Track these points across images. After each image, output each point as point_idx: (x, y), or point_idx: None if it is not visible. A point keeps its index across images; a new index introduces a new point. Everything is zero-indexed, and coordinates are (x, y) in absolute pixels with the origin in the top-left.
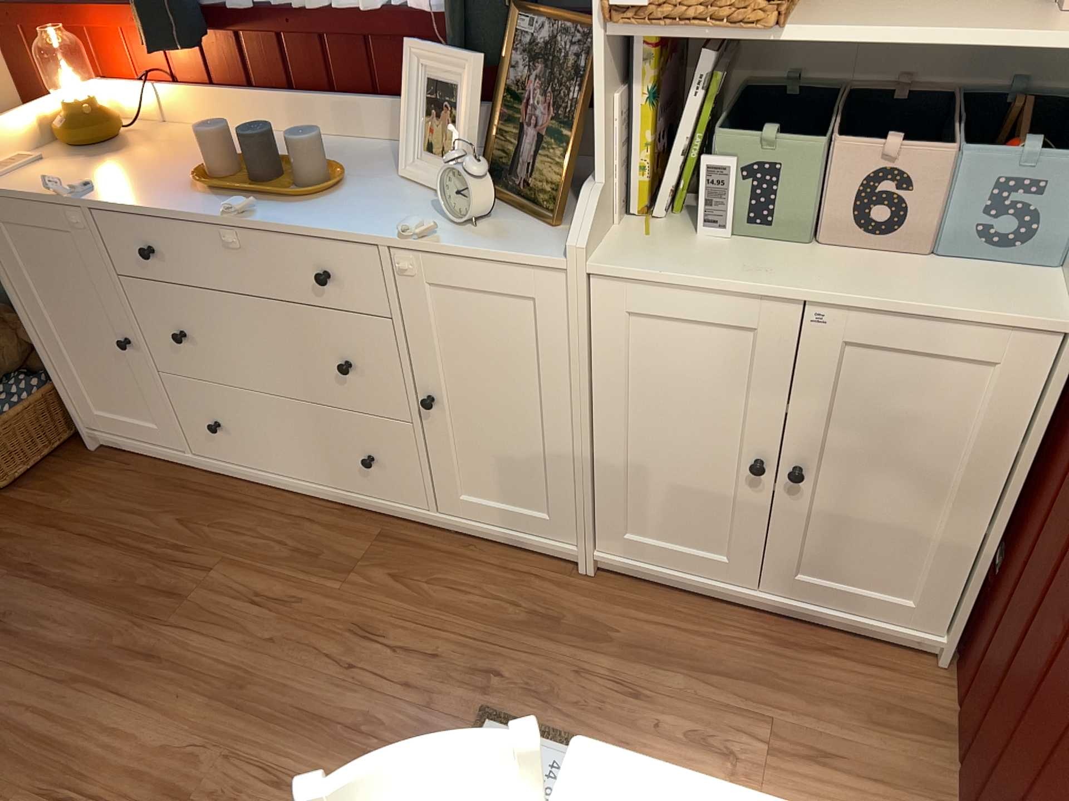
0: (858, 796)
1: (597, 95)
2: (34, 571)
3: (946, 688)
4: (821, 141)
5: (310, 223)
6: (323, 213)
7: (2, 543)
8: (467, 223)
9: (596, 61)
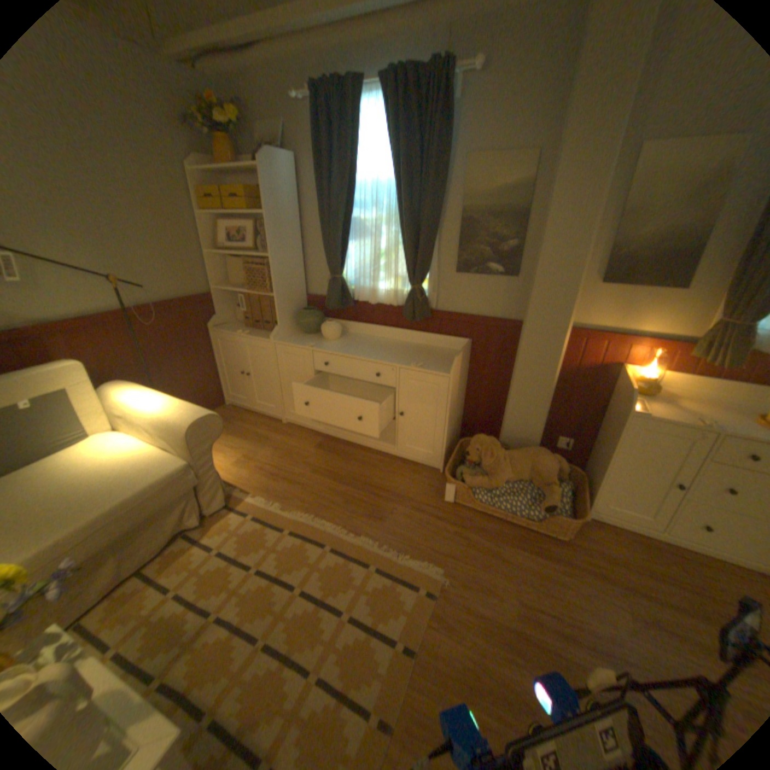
0: None
1: None
2: (633, 596)
3: None
4: None
5: None
6: None
7: (595, 574)
8: None
9: None
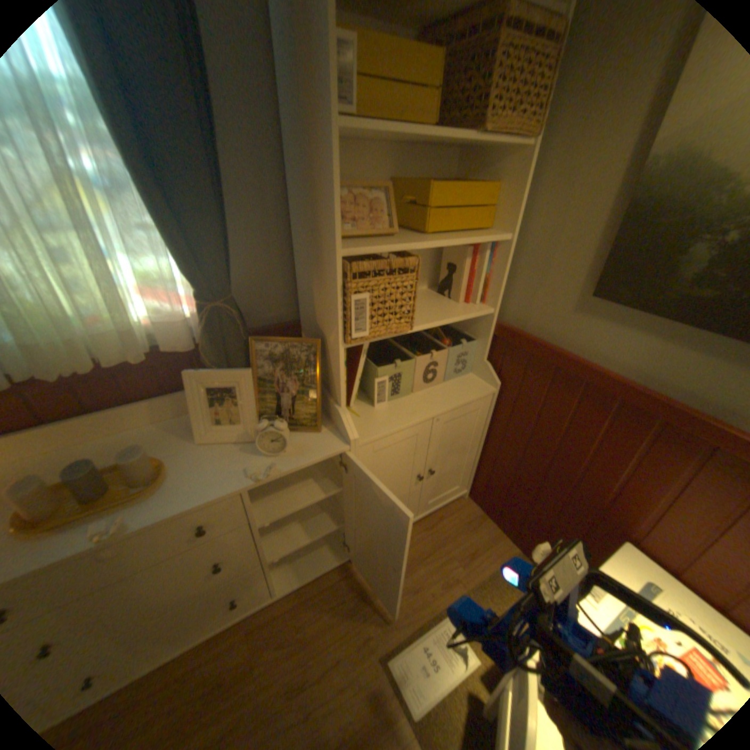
0: (495, 560)
1: (339, 369)
2: None
3: (476, 505)
4: (410, 356)
5: (169, 506)
6: (168, 493)
7: None
8: (281, 451)
9: (339, 355)
